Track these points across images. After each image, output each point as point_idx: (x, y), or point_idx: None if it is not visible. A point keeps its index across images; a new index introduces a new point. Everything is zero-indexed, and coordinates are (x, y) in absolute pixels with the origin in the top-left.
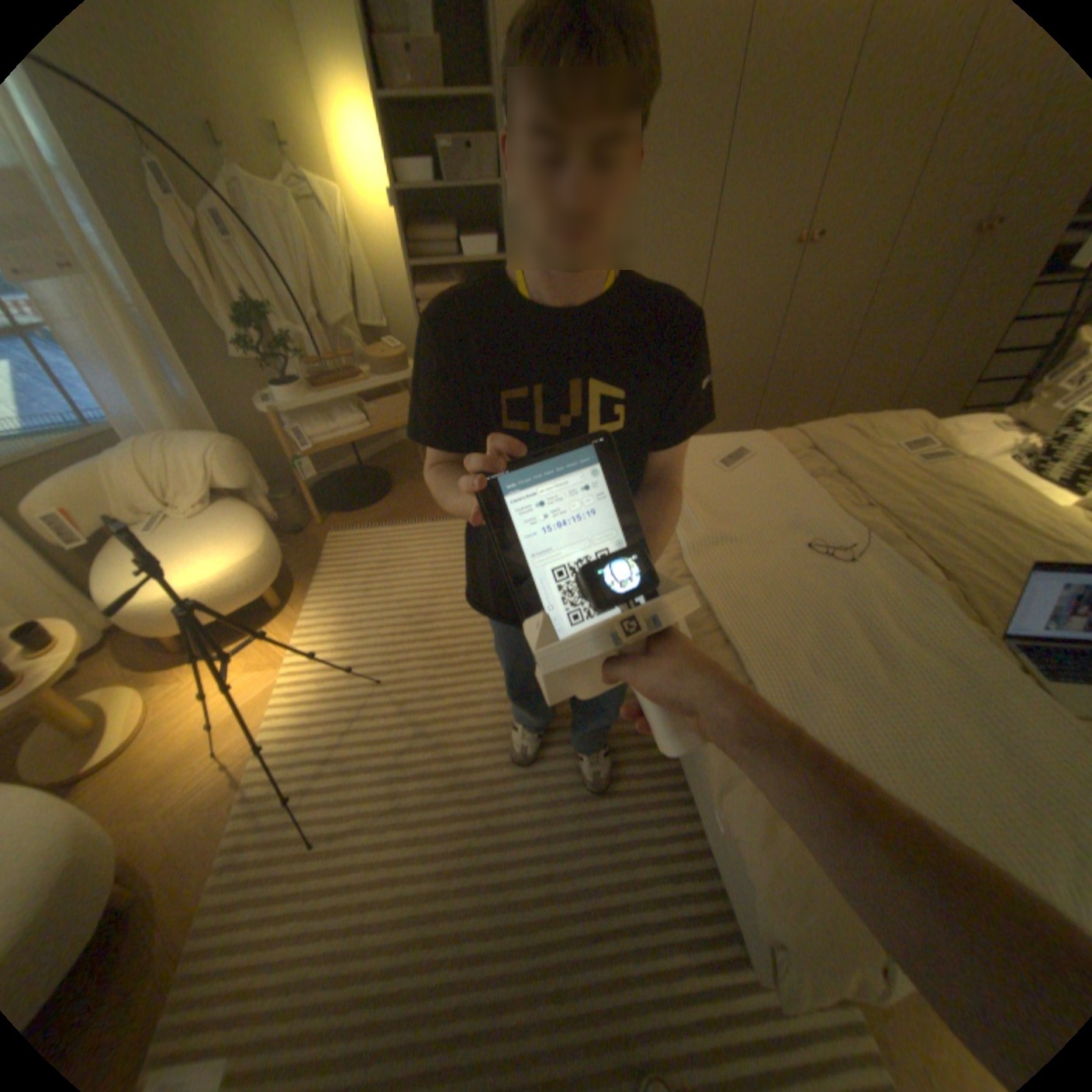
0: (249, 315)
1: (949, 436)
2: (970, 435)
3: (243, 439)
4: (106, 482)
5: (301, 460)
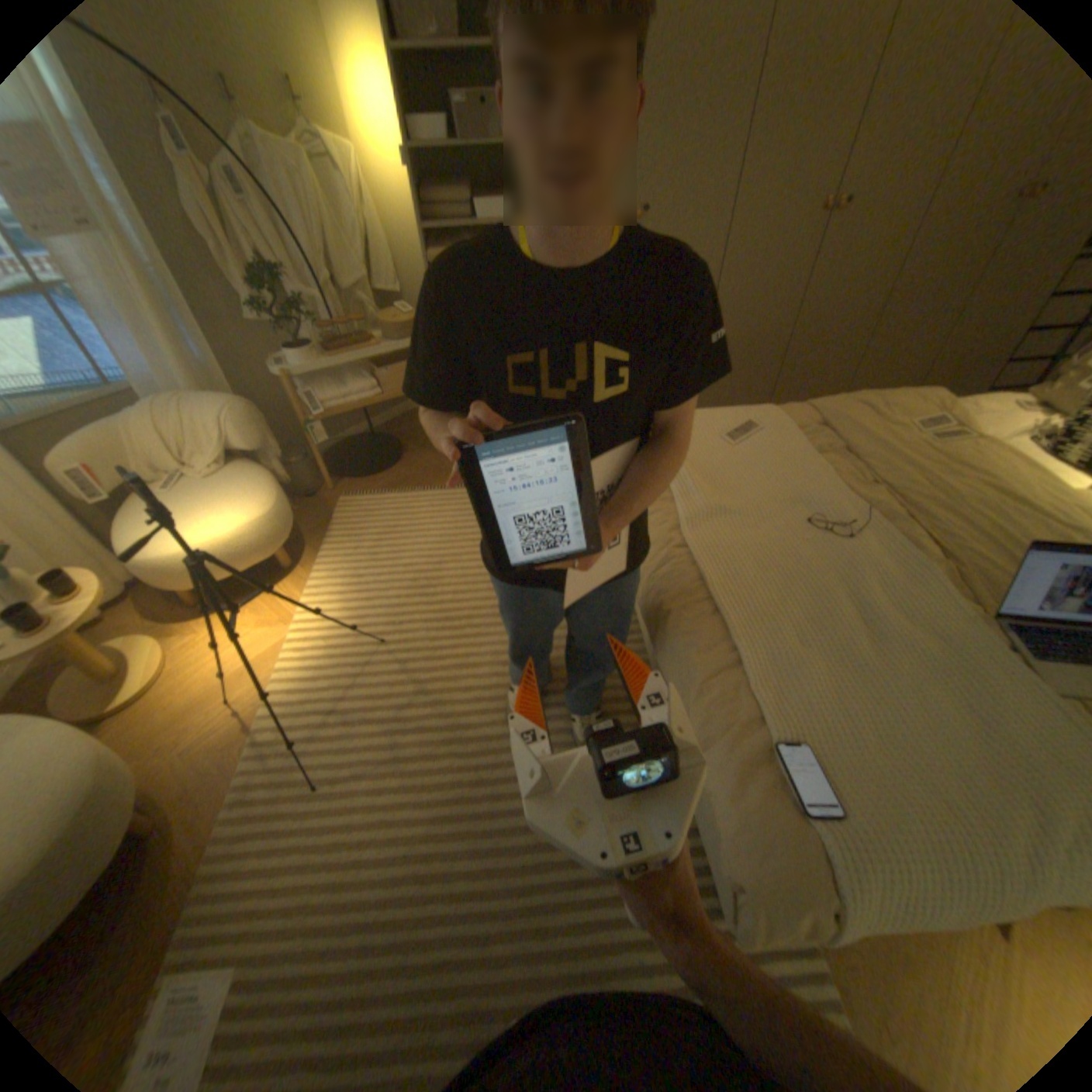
0: (262, 276)
1: (967, 415)
2: (988, 414)
3: (257, 402)
4: (125, 440)
5: (313, 425)
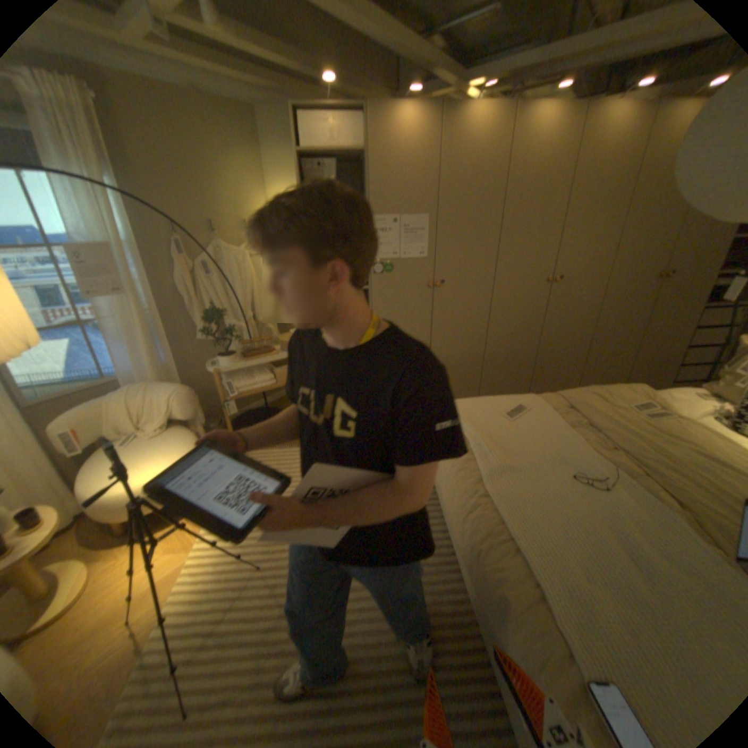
0: (214, 315)
1: (666, 402)
2: (681, 401)
3: (195, 387)
4: (105, 412)
5: (229, 402)
